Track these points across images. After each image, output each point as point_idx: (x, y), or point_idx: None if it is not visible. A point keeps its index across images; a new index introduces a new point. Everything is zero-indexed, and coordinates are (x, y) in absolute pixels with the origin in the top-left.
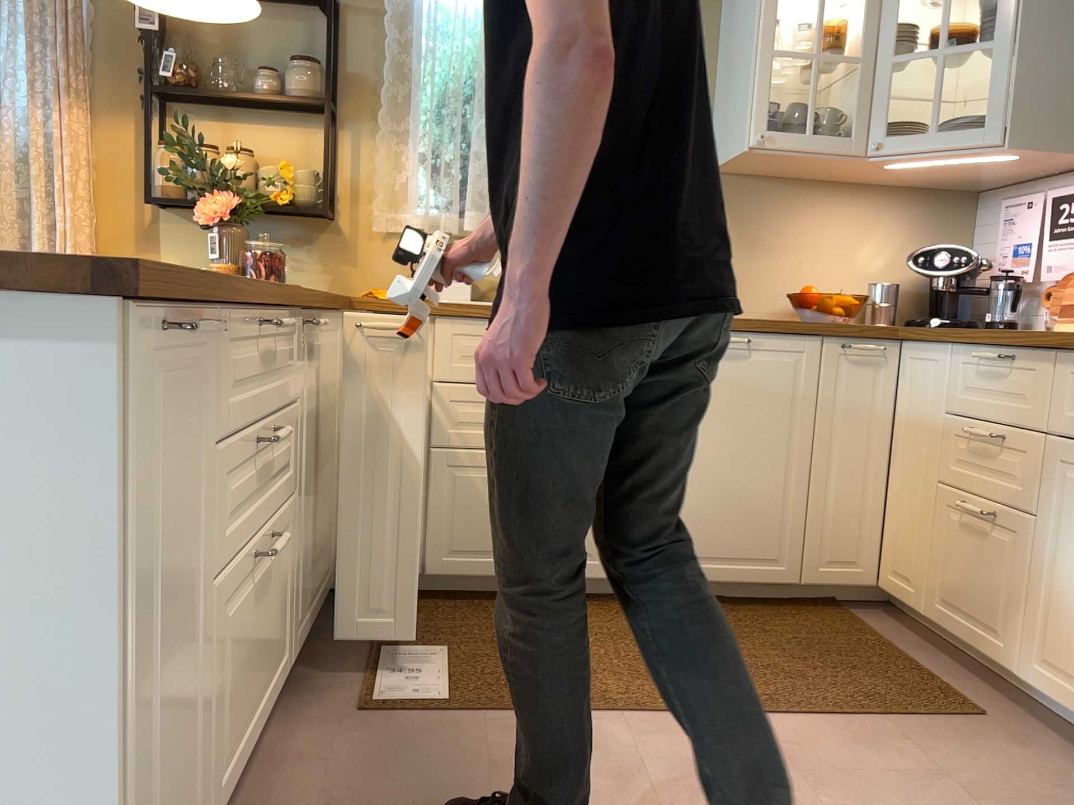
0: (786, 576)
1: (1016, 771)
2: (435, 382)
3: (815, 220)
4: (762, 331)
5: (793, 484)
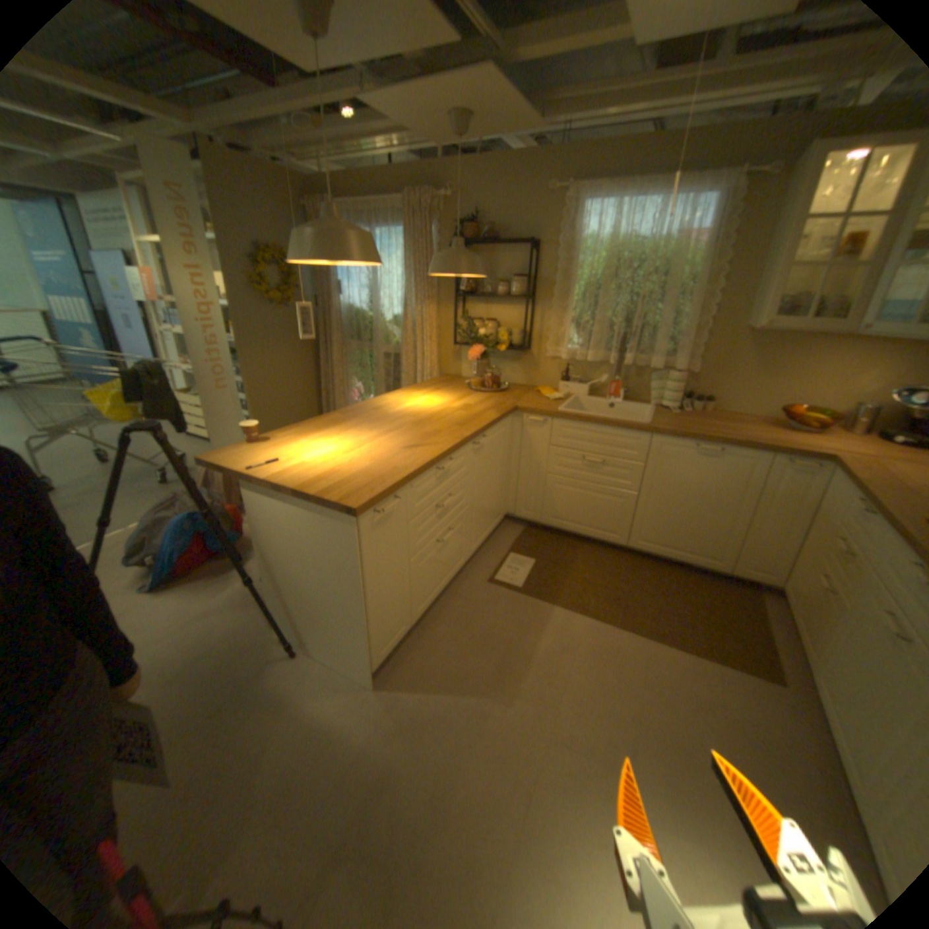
0: (721, 568)
1: (772, 721)
2: (550, 445)
3: (823, 357)
4: (731, 445)
5: (736, 526)
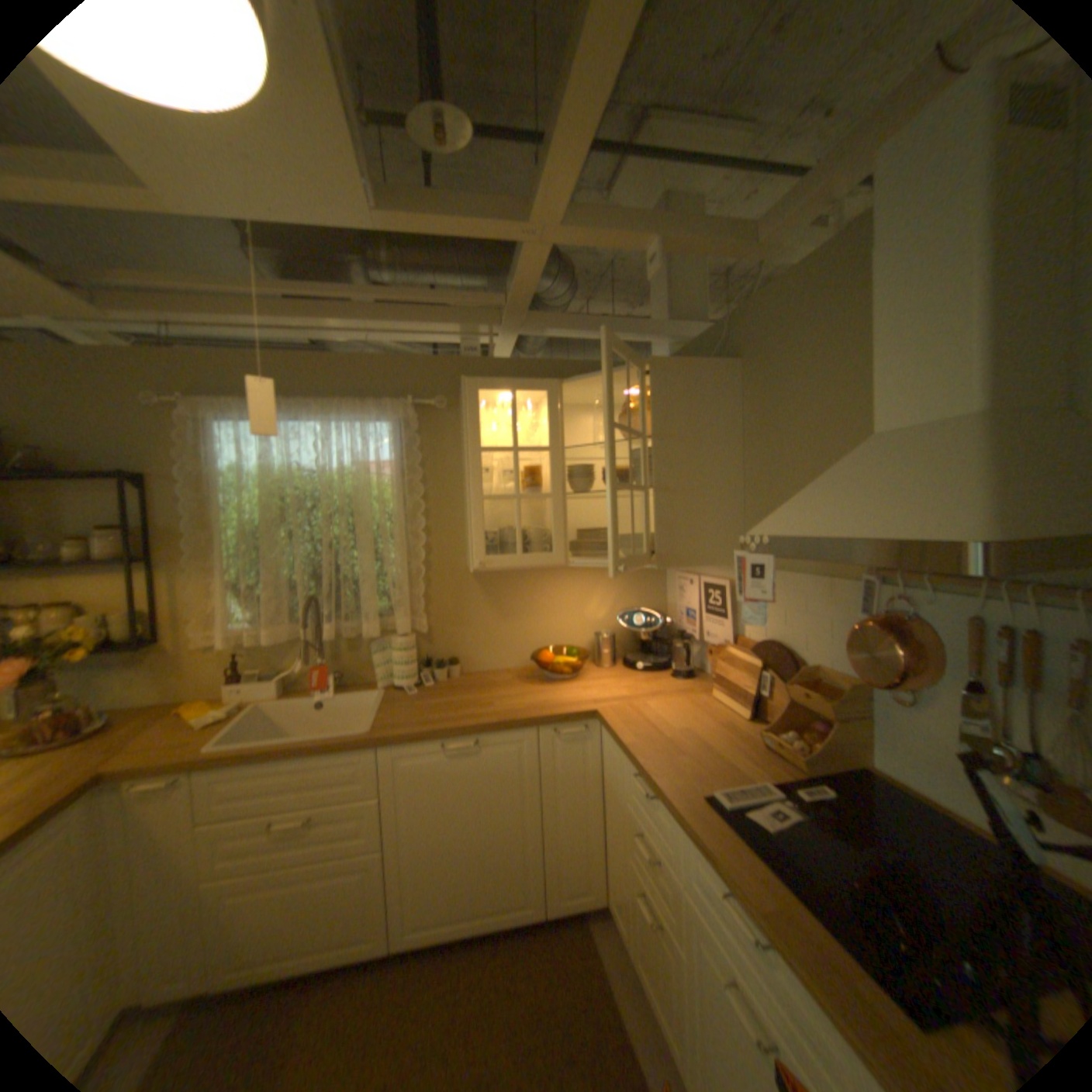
0: (531, 919)
1: None
2: (199, 826)
3: (550, 591)
4: (485, 734)
5: (528, 846)
